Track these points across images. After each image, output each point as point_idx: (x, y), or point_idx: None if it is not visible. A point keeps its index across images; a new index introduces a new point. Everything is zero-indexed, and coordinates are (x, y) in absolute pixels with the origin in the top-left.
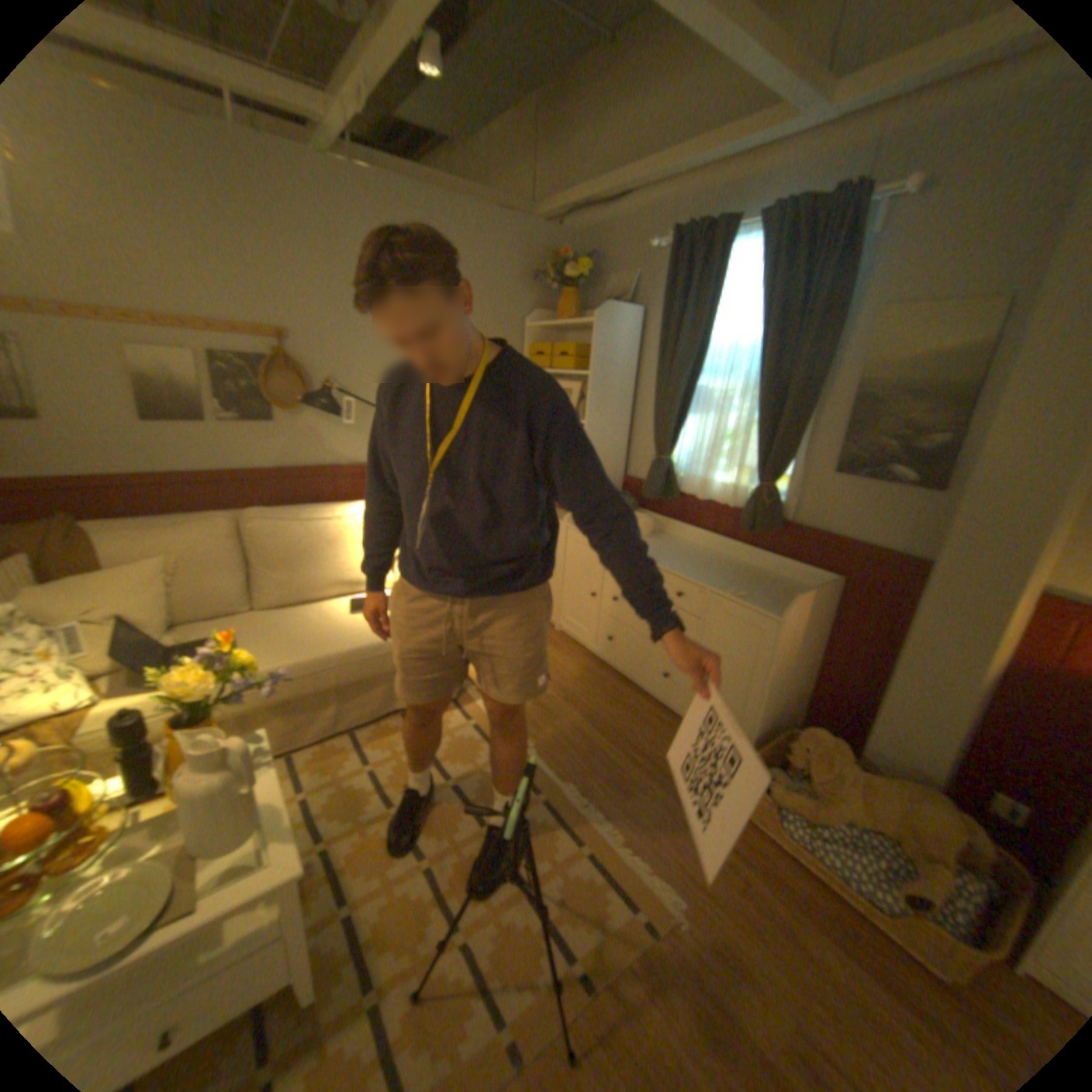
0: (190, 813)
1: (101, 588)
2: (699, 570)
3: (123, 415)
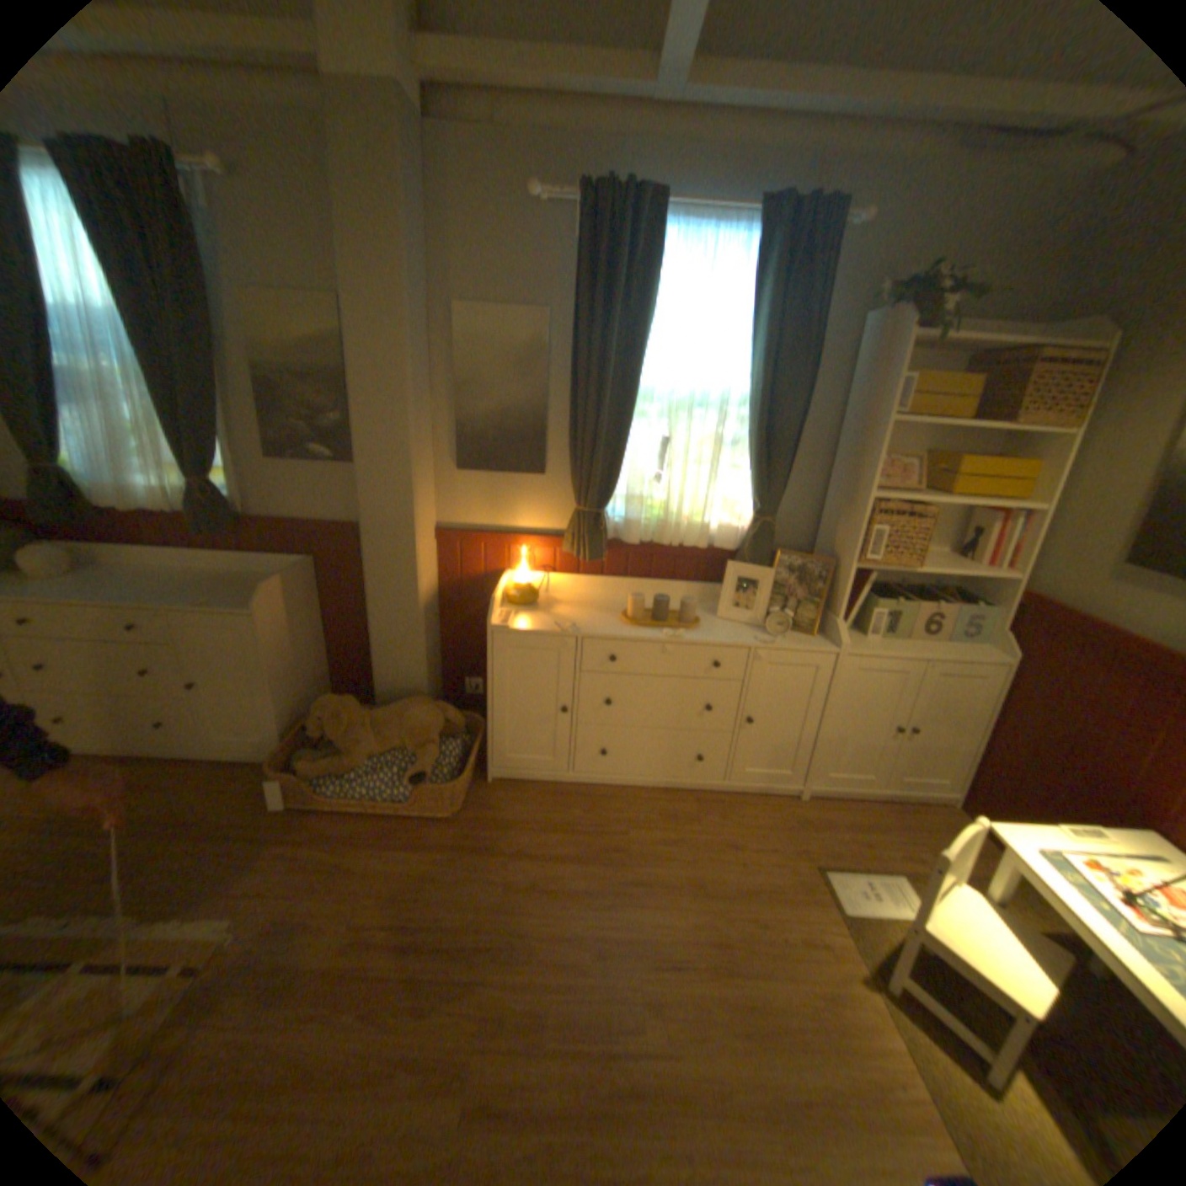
0: None
1: None
2: (149, 594)
3: None
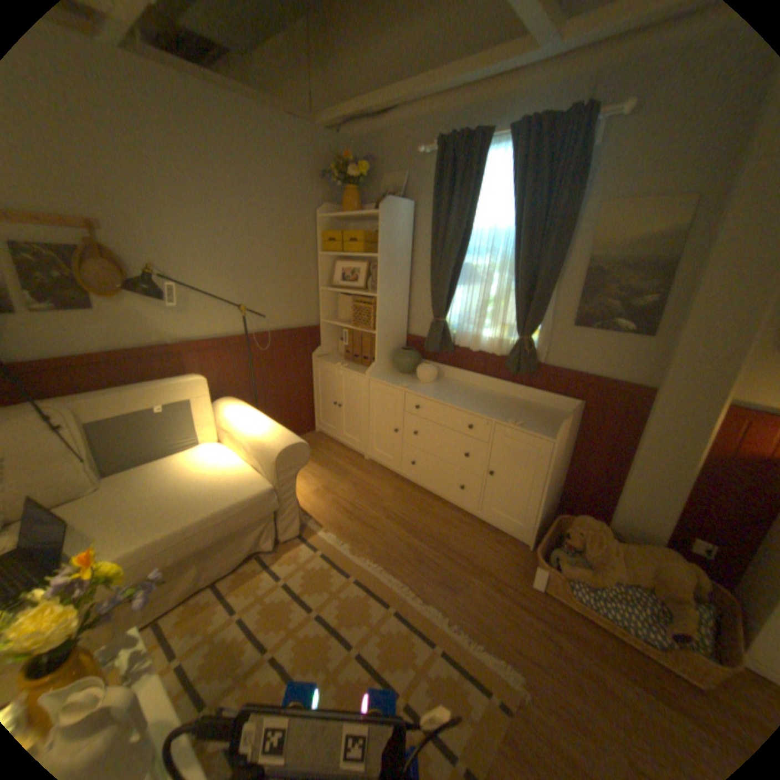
0: None
1: None
2: (481, 406)
3: None
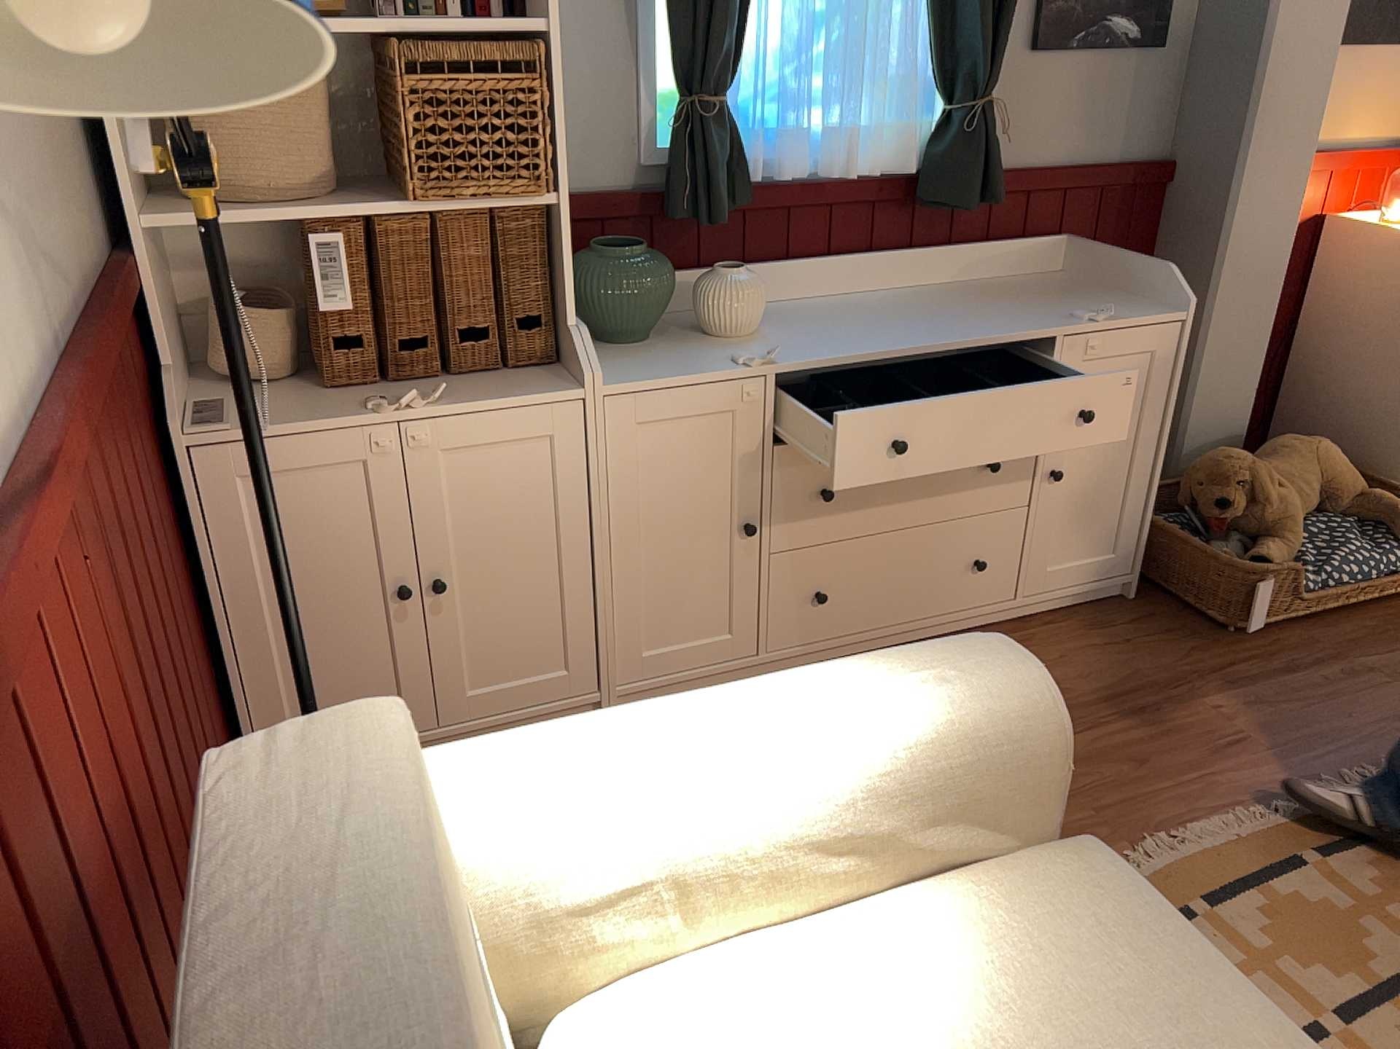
0: None
1: None
2: (970, 320)
3: None
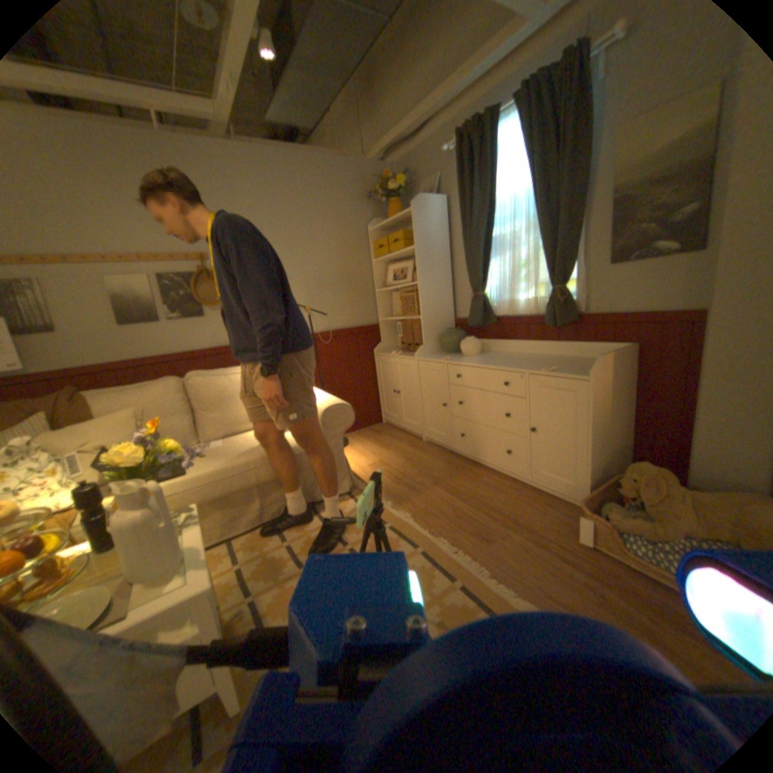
0: (120, 540)
1: (90, 428)
2: (519, 363)
3: (106, 321)
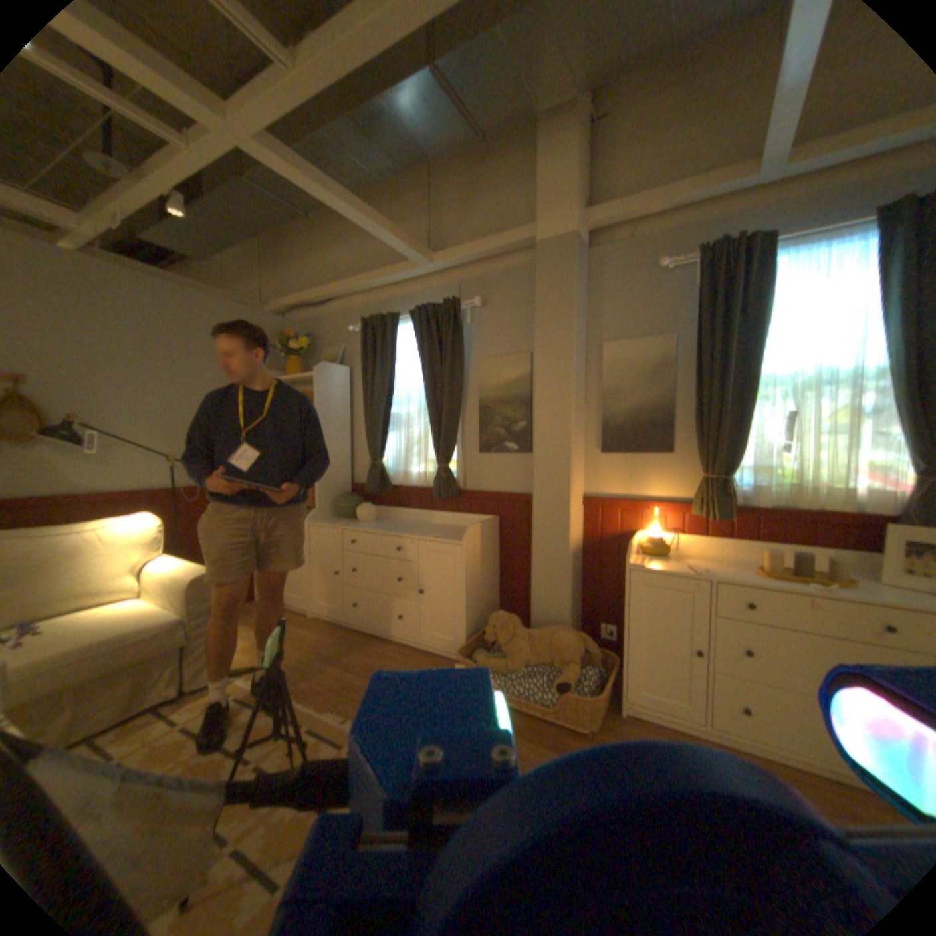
0: None
1: None
2: (410, 530)
3: None
